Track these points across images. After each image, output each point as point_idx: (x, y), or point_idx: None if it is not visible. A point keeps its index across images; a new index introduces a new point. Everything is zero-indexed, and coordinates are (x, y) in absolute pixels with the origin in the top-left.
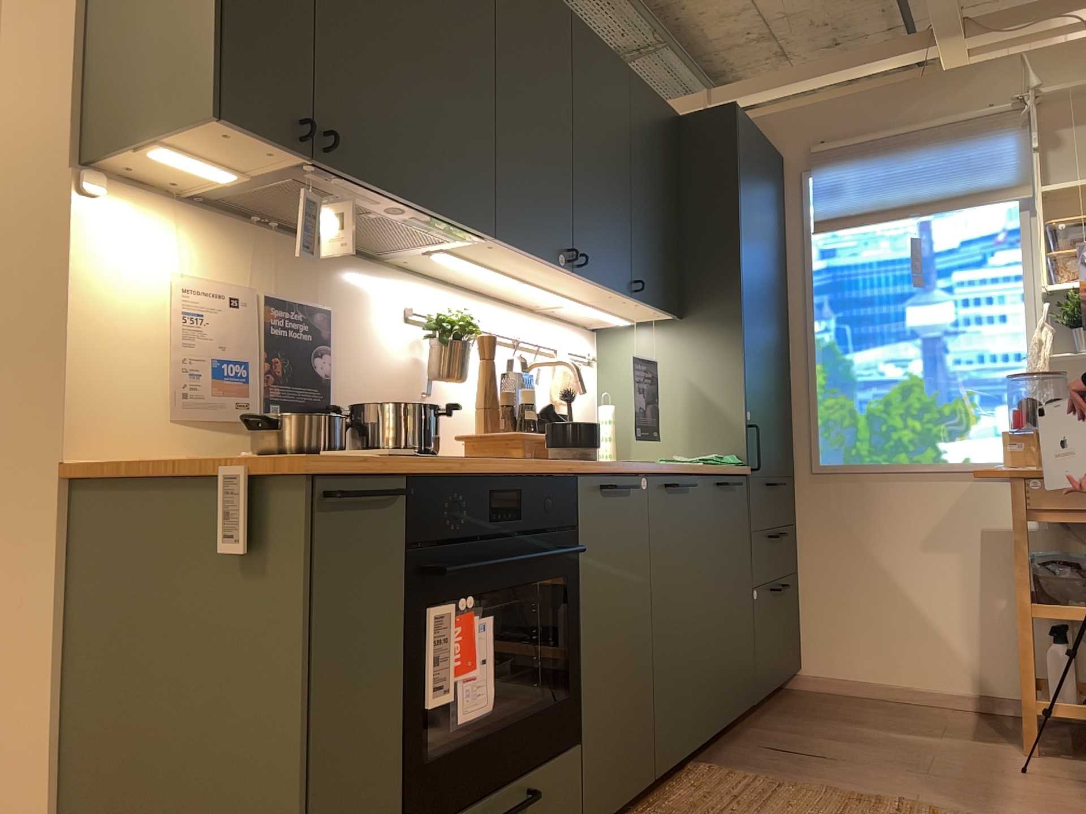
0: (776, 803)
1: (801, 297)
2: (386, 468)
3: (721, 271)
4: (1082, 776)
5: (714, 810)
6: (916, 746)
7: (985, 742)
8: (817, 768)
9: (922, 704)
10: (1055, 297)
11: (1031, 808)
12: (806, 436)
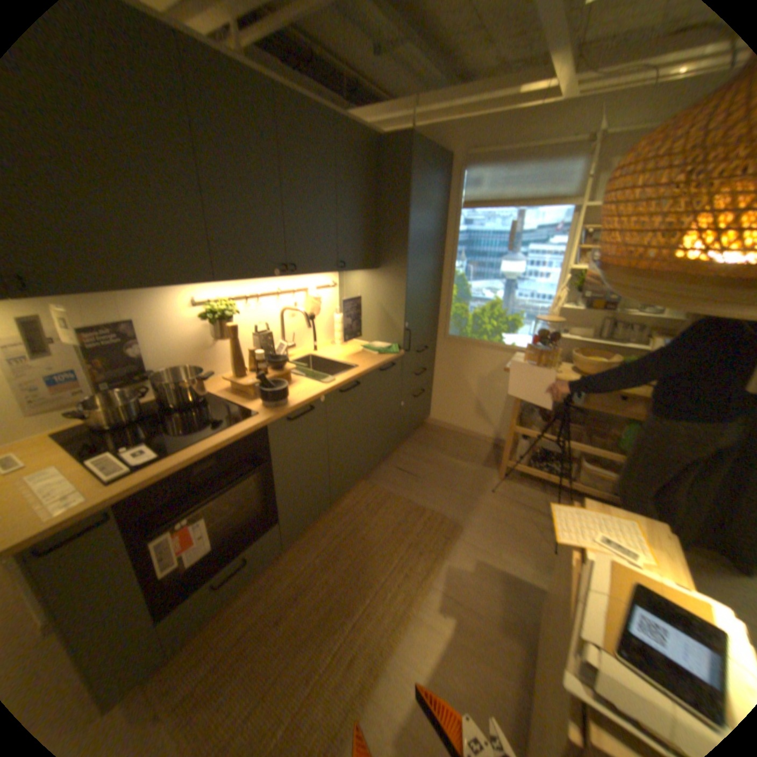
0: (381, 512)
1: (451, 247)
2: (87, 514)
3: (397, 246)
4: (514, 497)
5: (355, 515)
6: (456, 471)
7: (486, 469)
8: (410, 485)
9: (472, 439)
10: (578, 268)
11: (483, 519)
12: (444, 320)
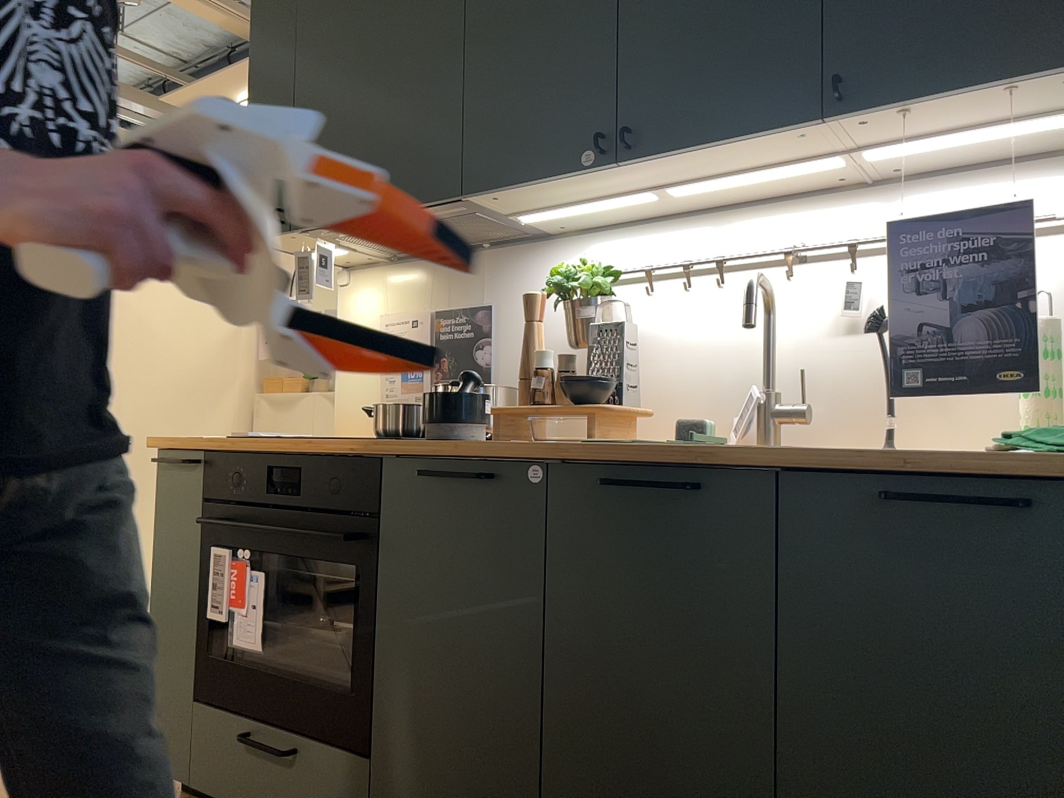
0: None
1: None
2: (187, 445)
3: None
4: None
5: None
6: None
7: None
8: None
9: None
10: None
11: None
12: None
